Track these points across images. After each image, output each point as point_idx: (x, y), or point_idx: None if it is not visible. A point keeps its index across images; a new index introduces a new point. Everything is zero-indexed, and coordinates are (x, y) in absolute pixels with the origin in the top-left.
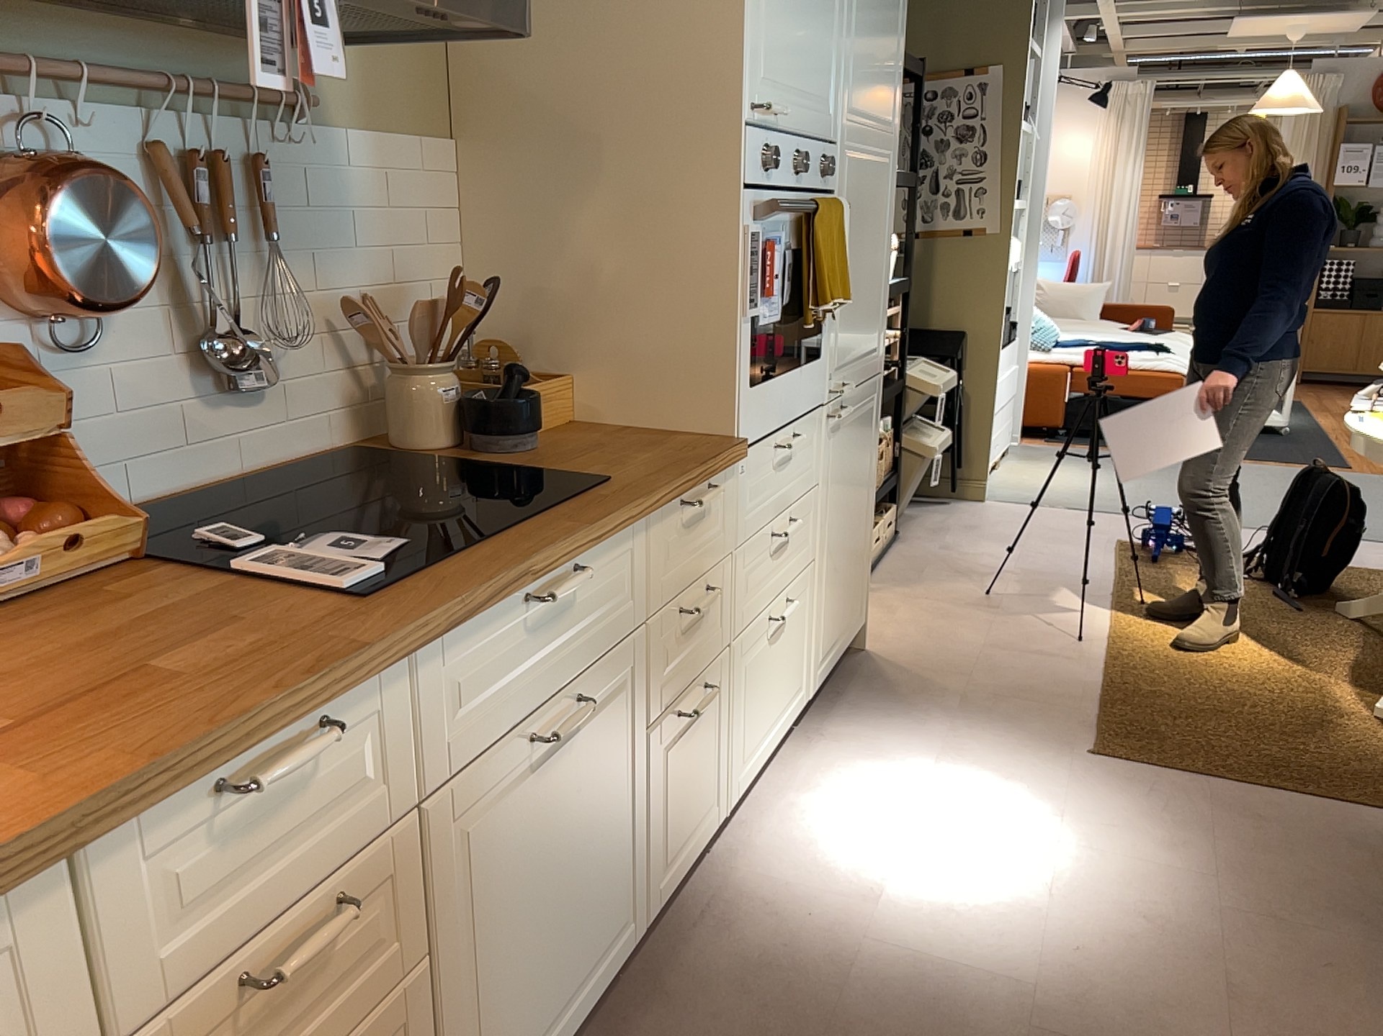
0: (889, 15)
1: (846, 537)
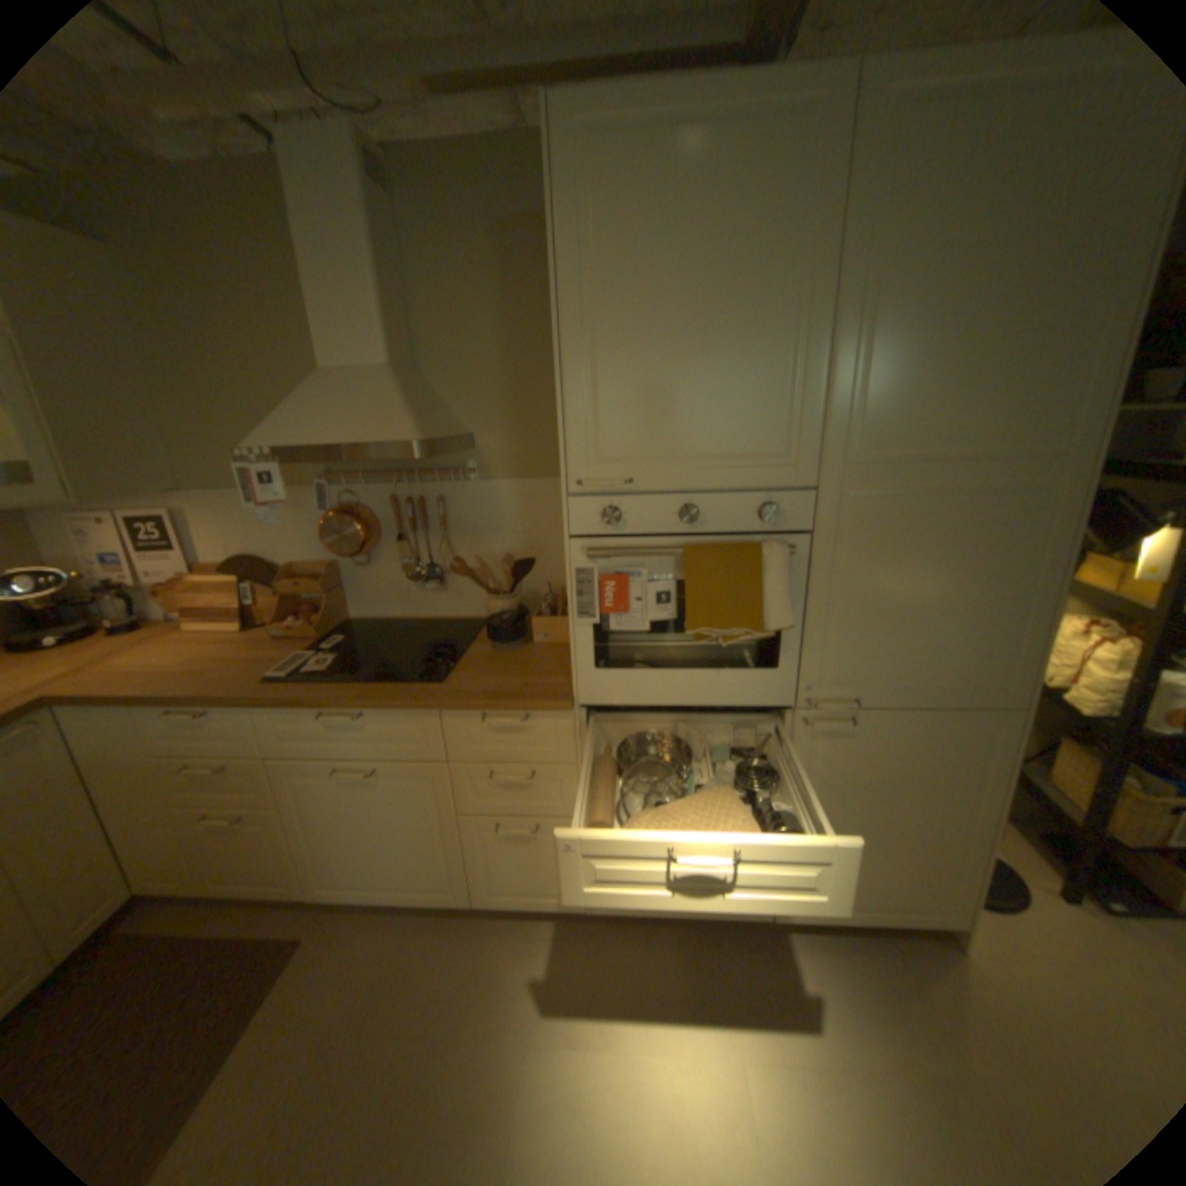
0: (1022, 320)
1: (880, 833)
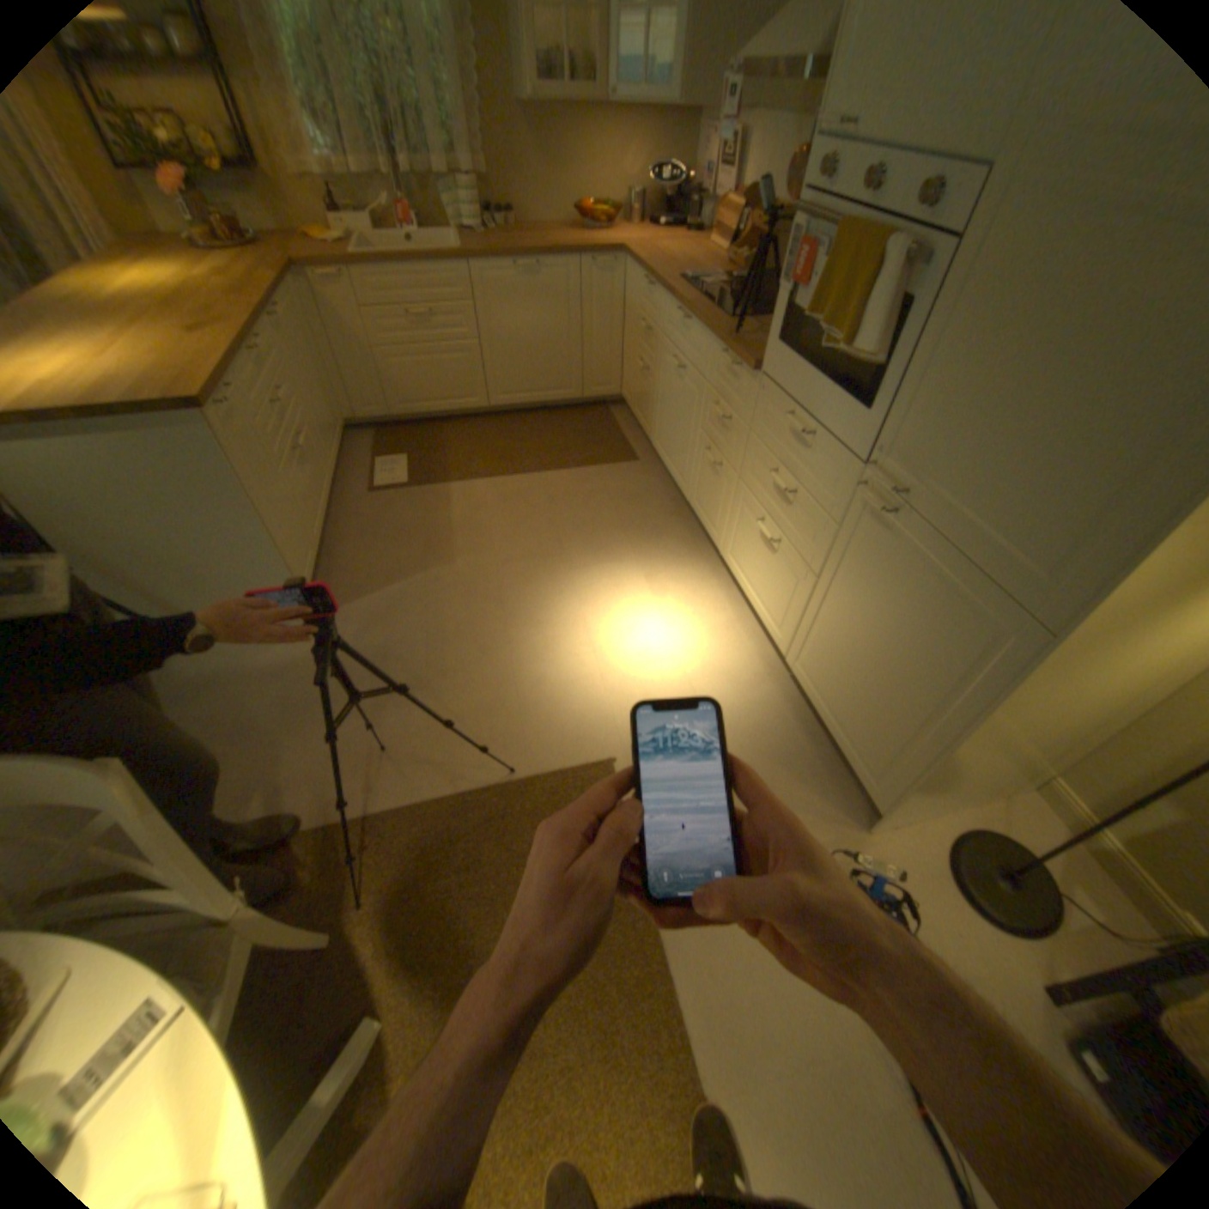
0: None
1: (862, 653)
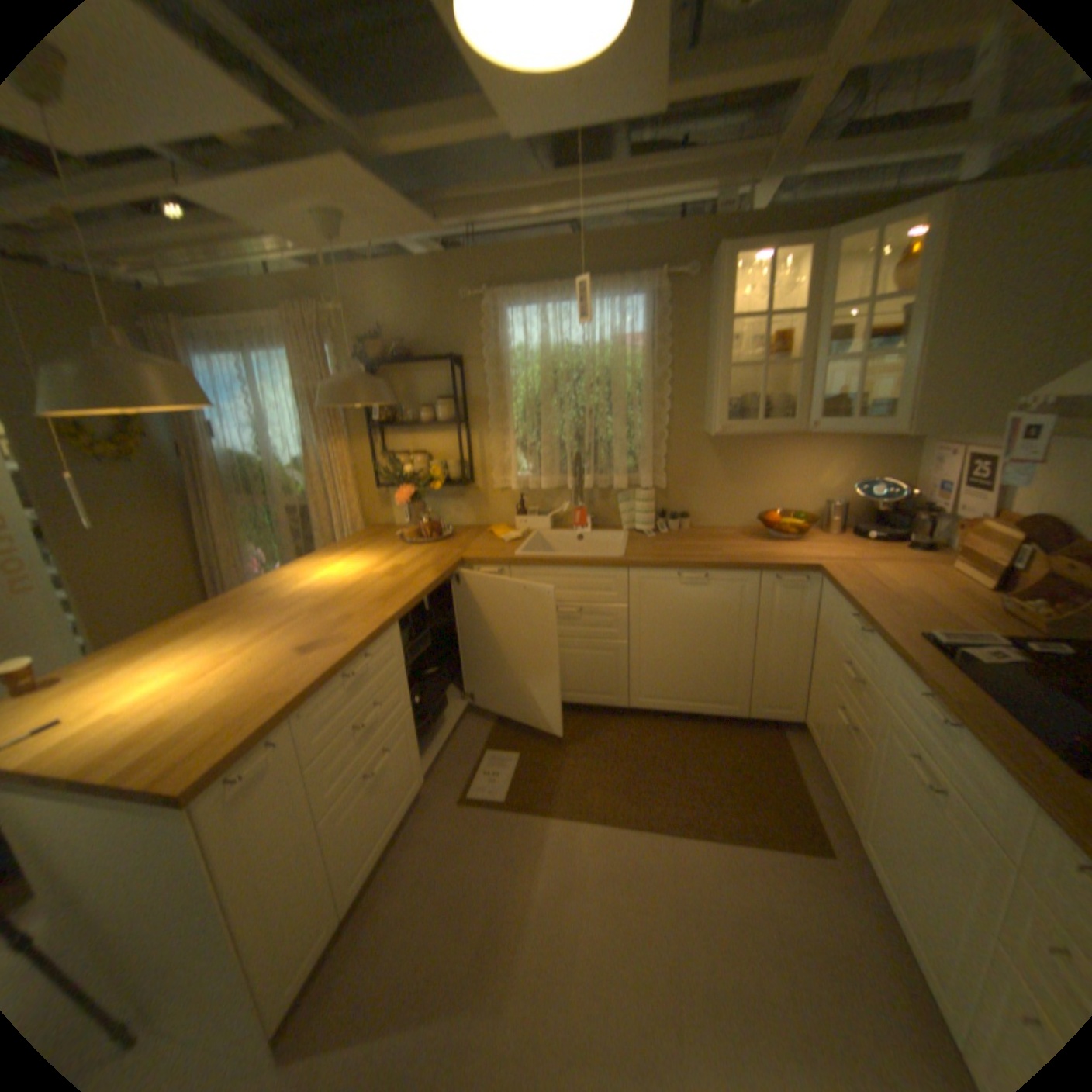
0: None
1: None
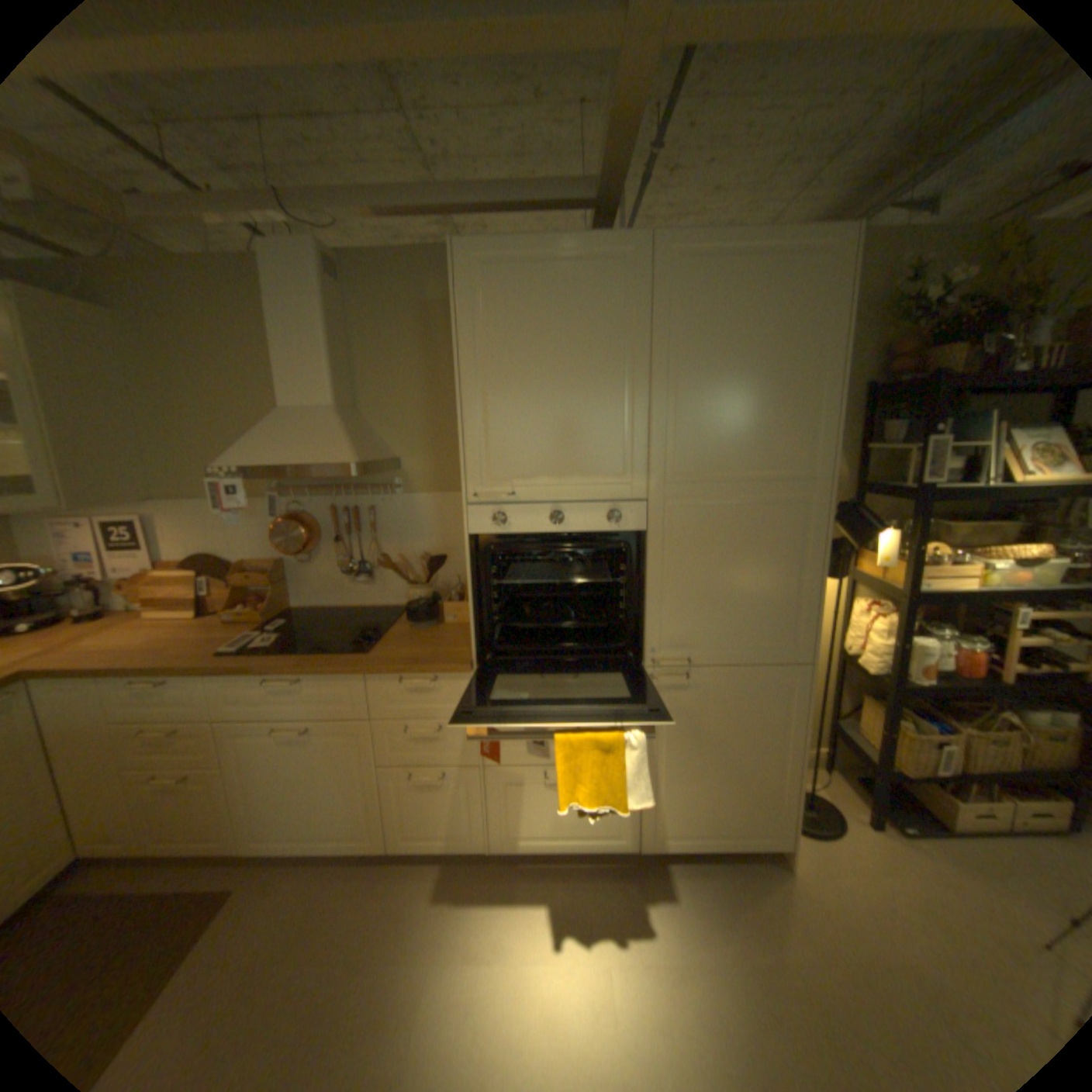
0: (770, 390)
1: (715, 769)
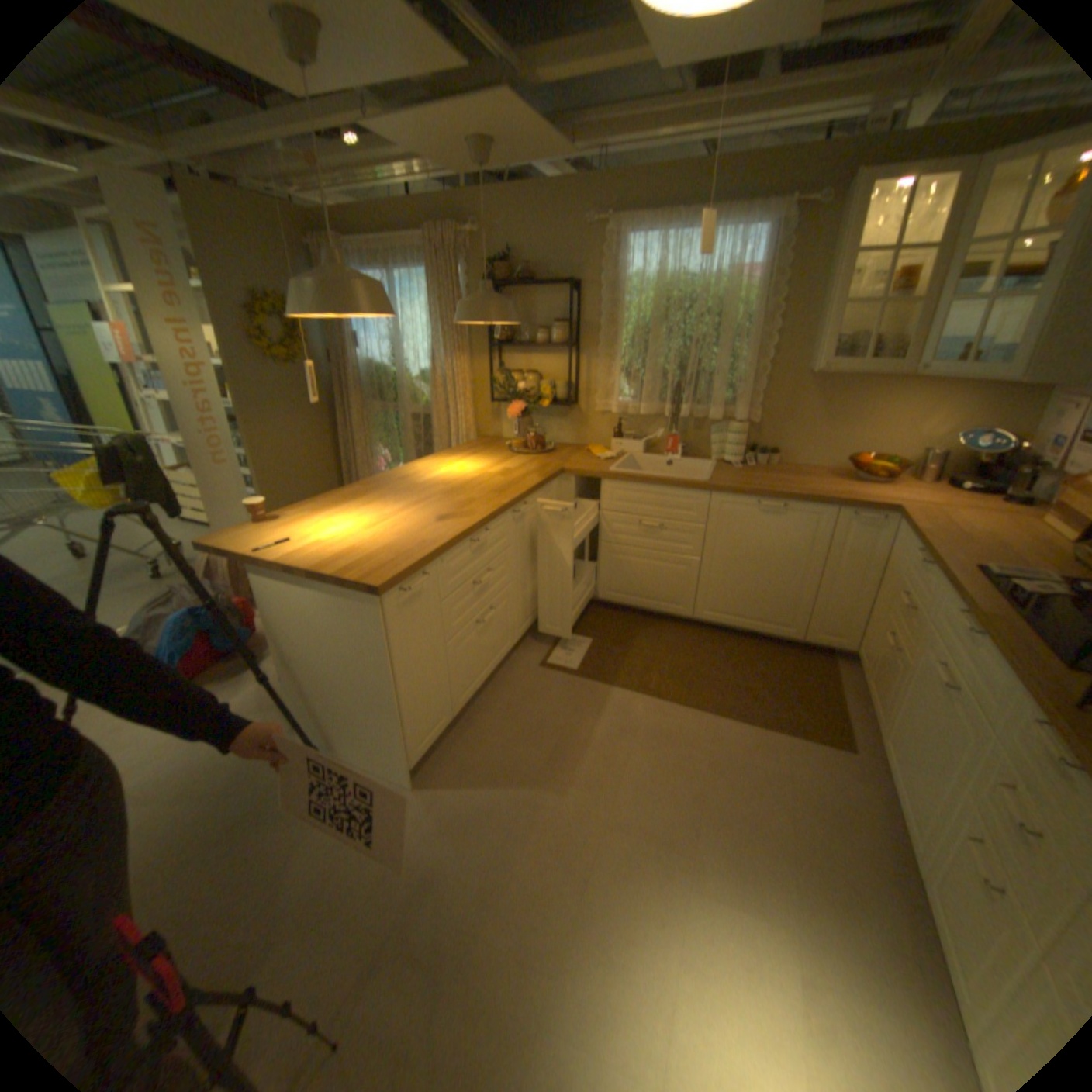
0: None
1: None
